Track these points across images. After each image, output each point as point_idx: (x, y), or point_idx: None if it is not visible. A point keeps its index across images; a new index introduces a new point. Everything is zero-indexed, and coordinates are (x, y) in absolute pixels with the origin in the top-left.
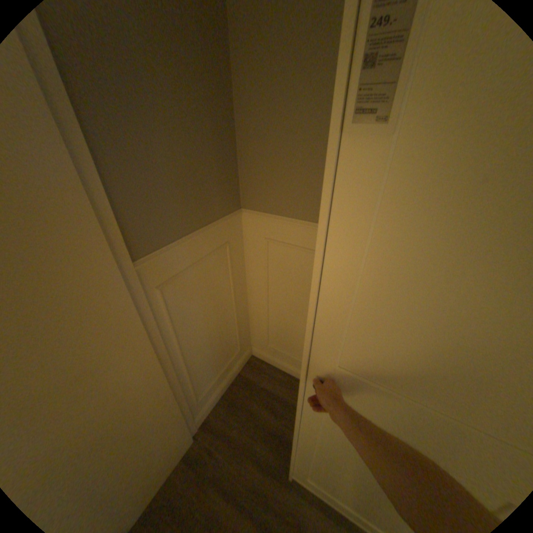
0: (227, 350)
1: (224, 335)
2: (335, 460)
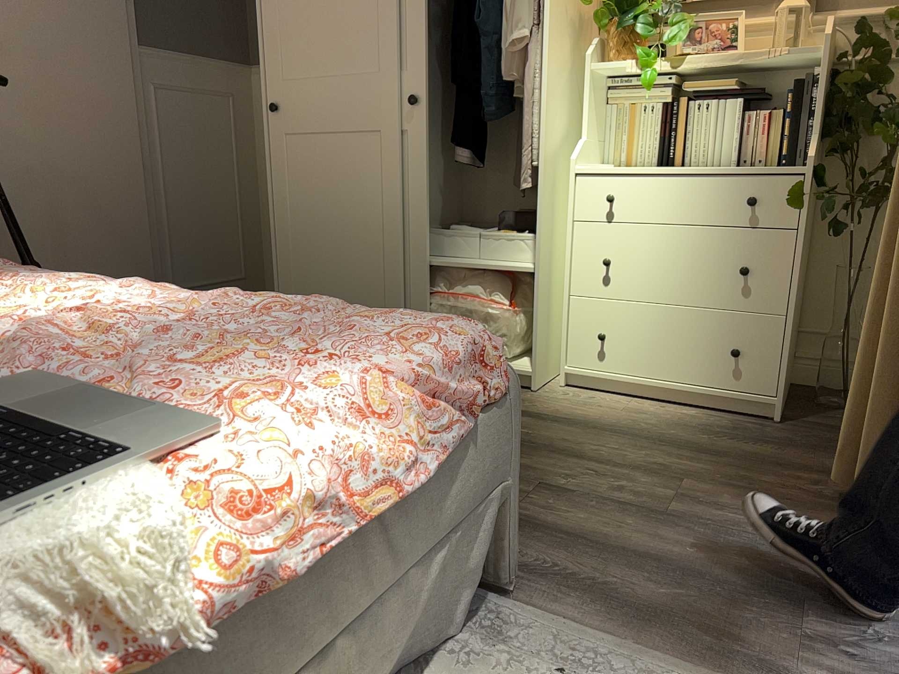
0: (226, 252)
1: (223, 221)
2: (305, 223)
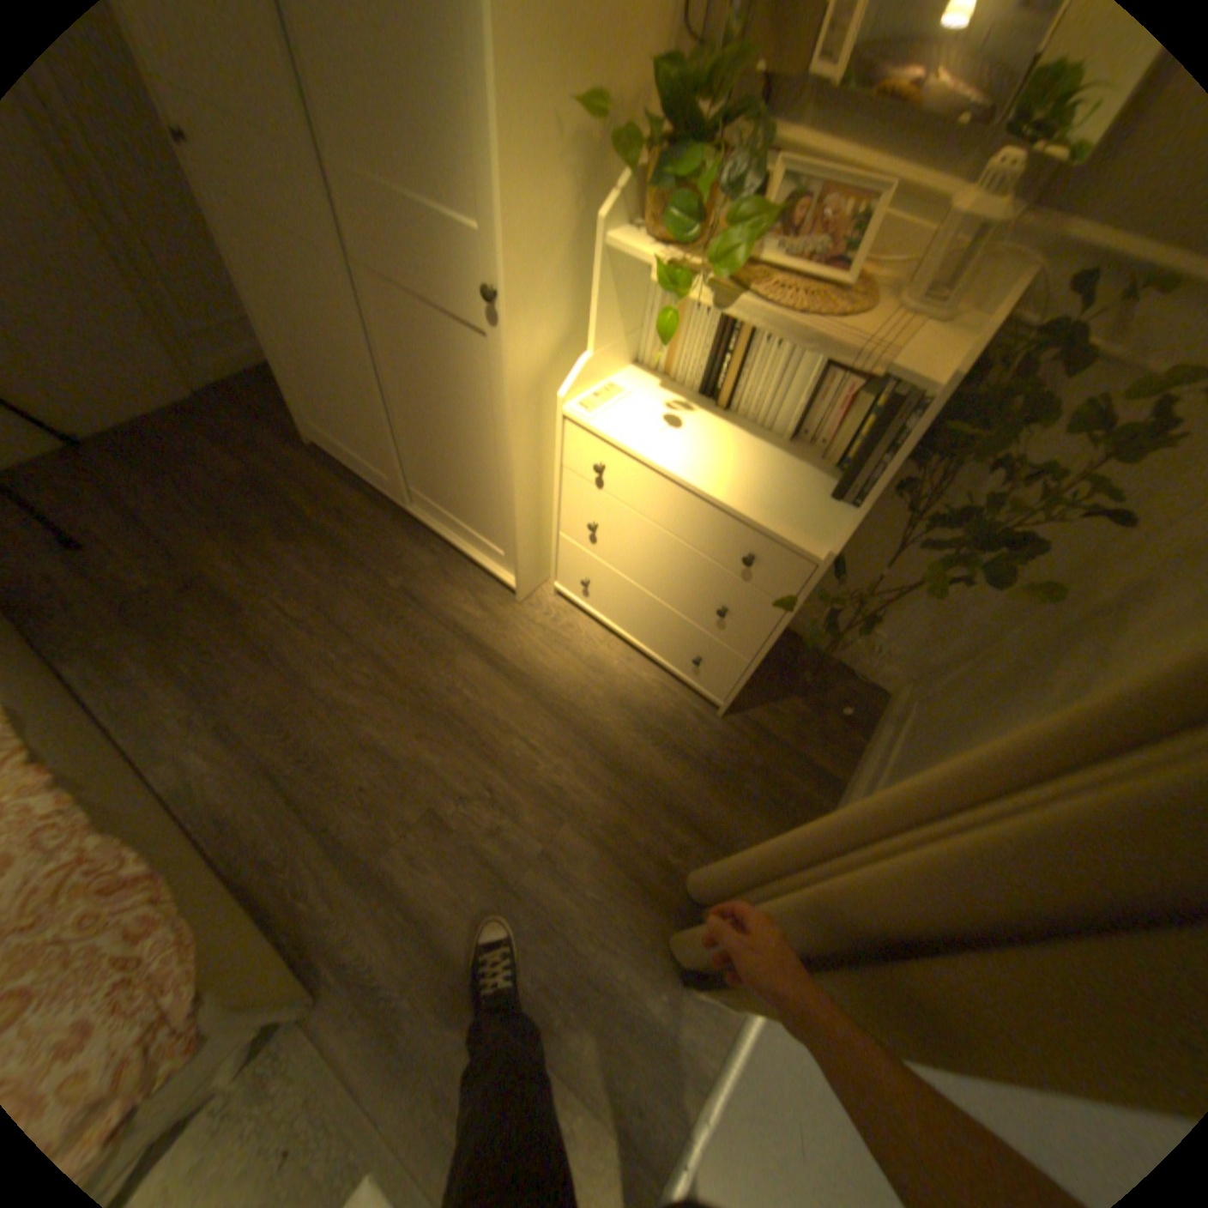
0: None
1: None
2: (283, 330)
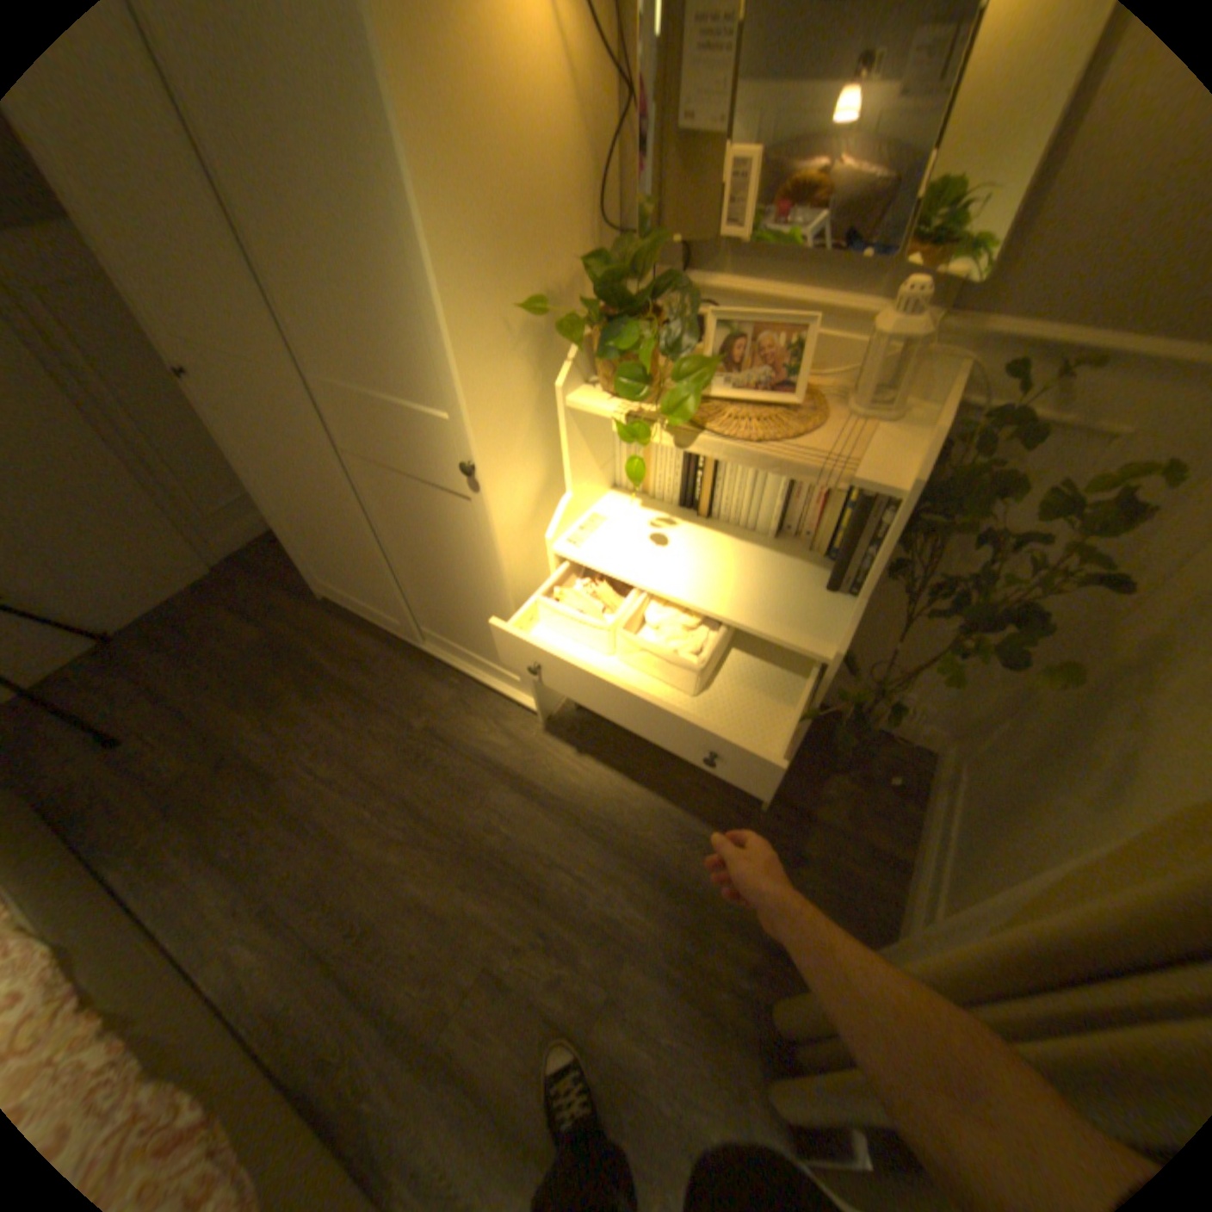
0: None
1: None
2: (286, 507)
